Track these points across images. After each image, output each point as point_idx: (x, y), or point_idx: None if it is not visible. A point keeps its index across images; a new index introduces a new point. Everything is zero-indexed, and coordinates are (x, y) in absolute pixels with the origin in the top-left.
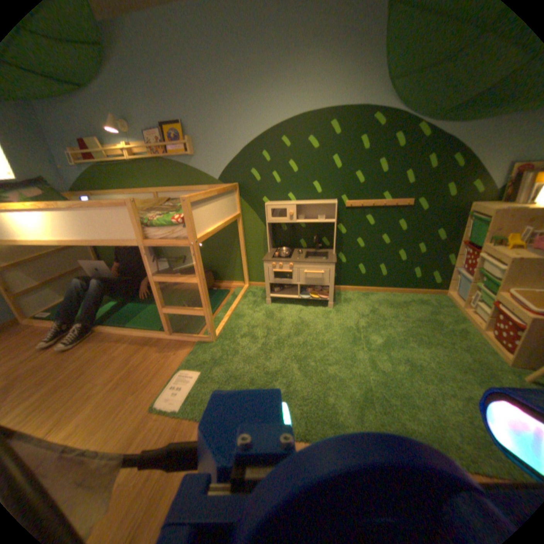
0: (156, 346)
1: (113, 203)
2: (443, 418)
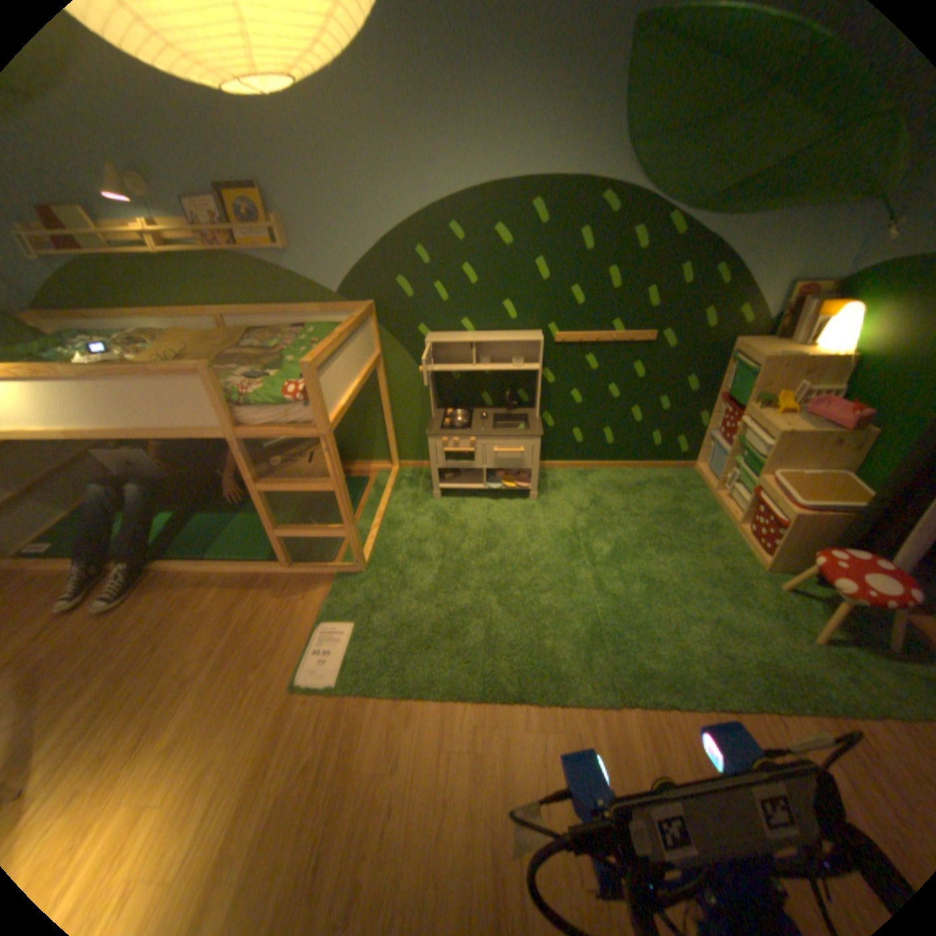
0: (270, 589)
1: (175, 371)
2: (688, 654)
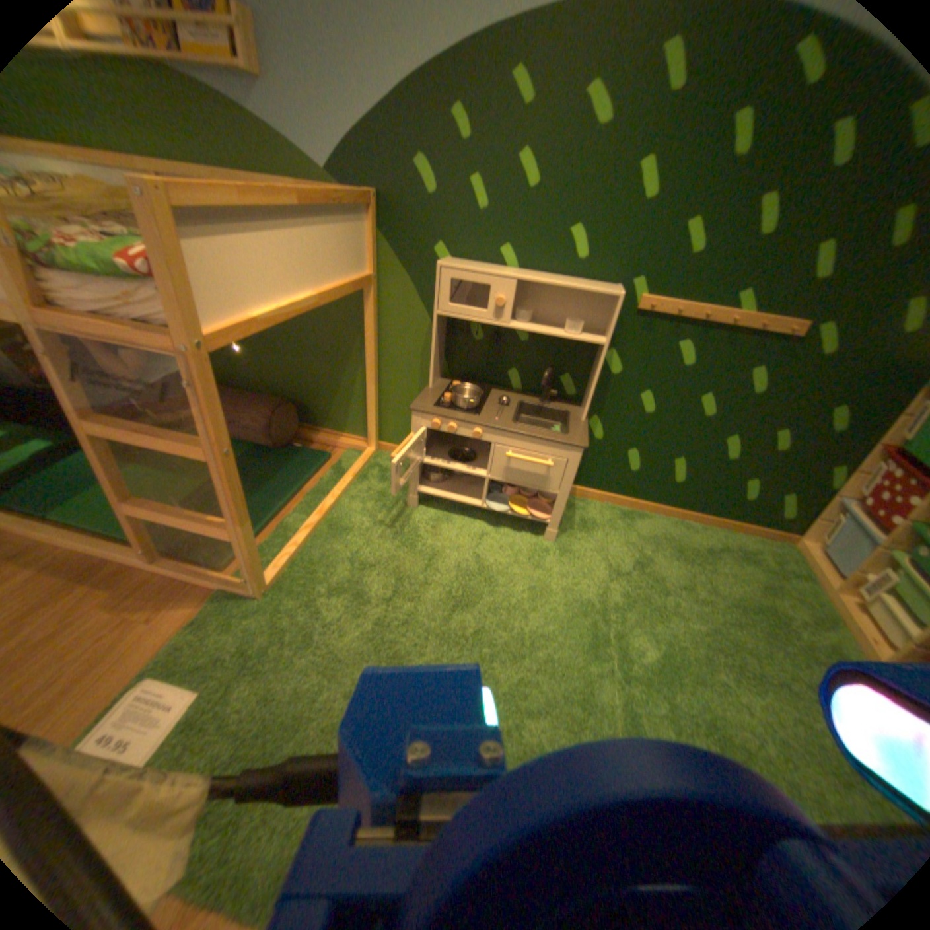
0: (109, 590)
1: None
2: None
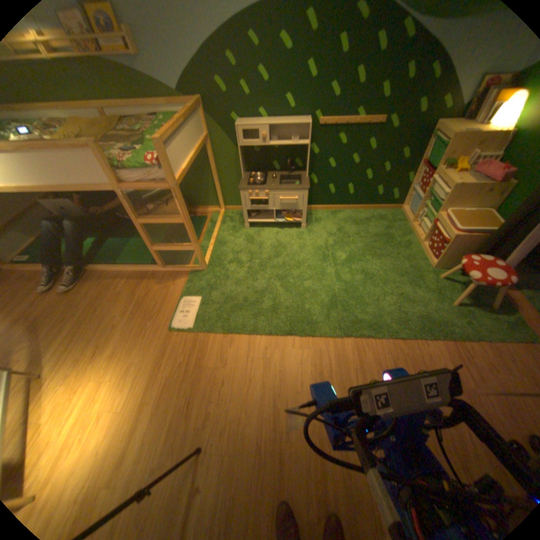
0: (154, 279)
1: (73, 145)
2: (382, 311)
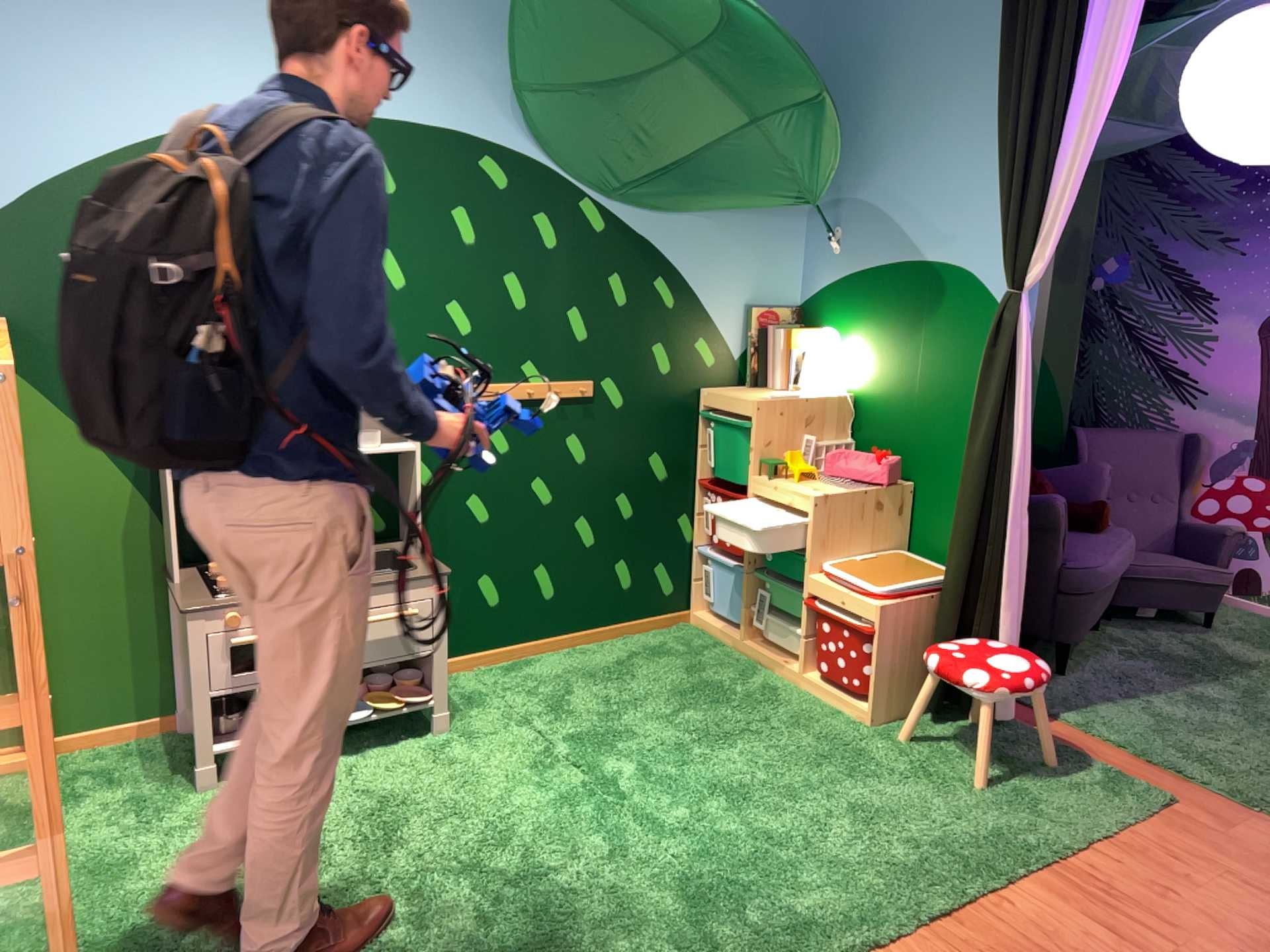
0: None
1: None
2: (839, 854)
